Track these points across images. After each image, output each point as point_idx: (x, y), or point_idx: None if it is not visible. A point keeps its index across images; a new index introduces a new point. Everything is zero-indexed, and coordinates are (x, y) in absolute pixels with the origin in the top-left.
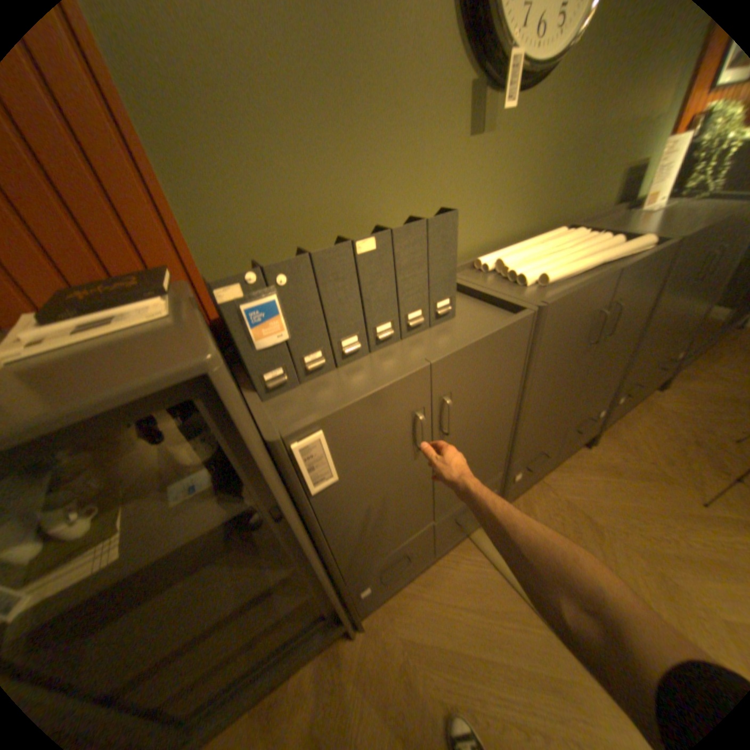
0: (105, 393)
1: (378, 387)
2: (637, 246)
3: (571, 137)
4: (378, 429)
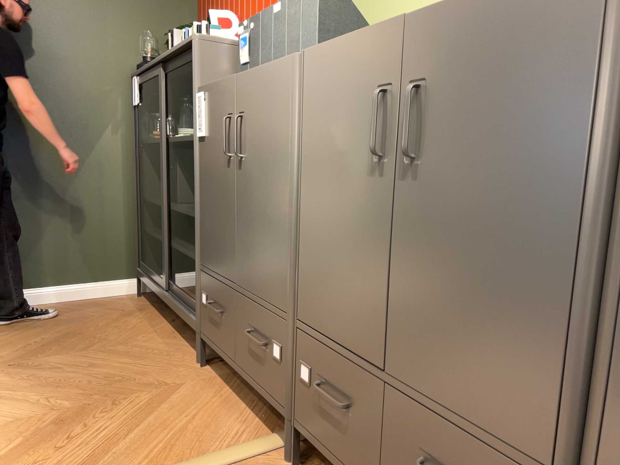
0: (184, 43)
1: (221, 81)
2: None
3: None
4: (217, 114)
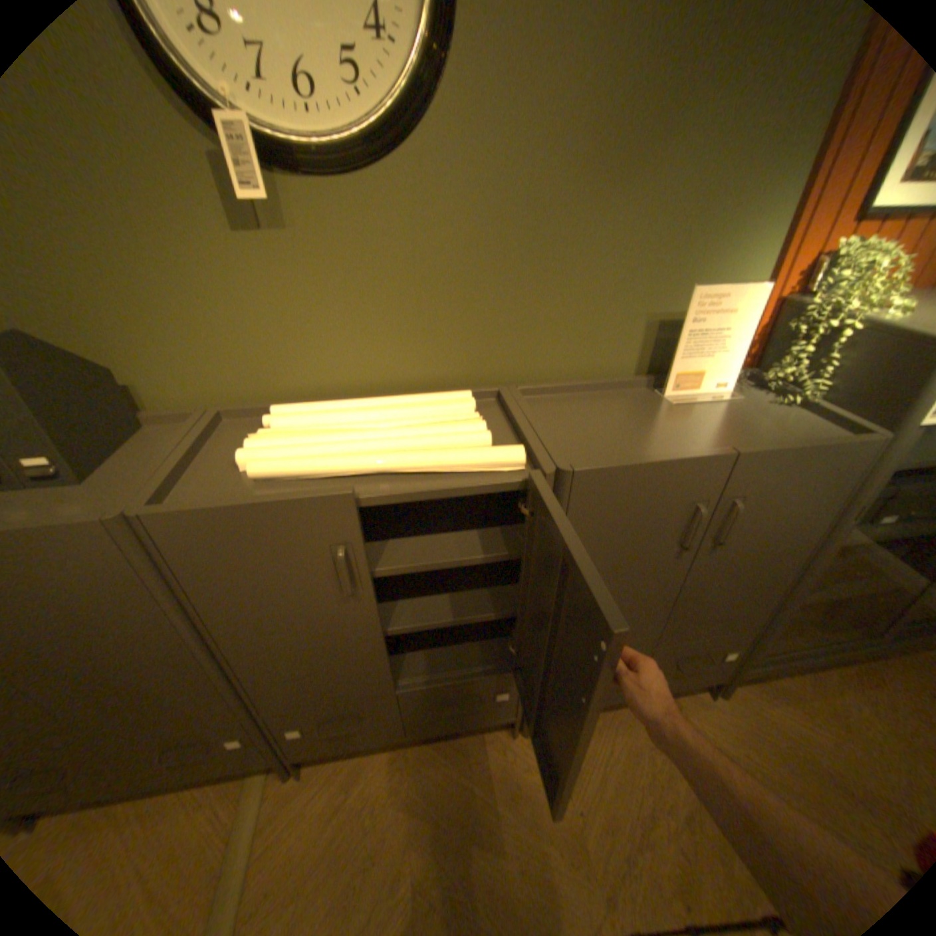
0: None
1: None
2: (470, 459)
3: (481, 255)
4: None
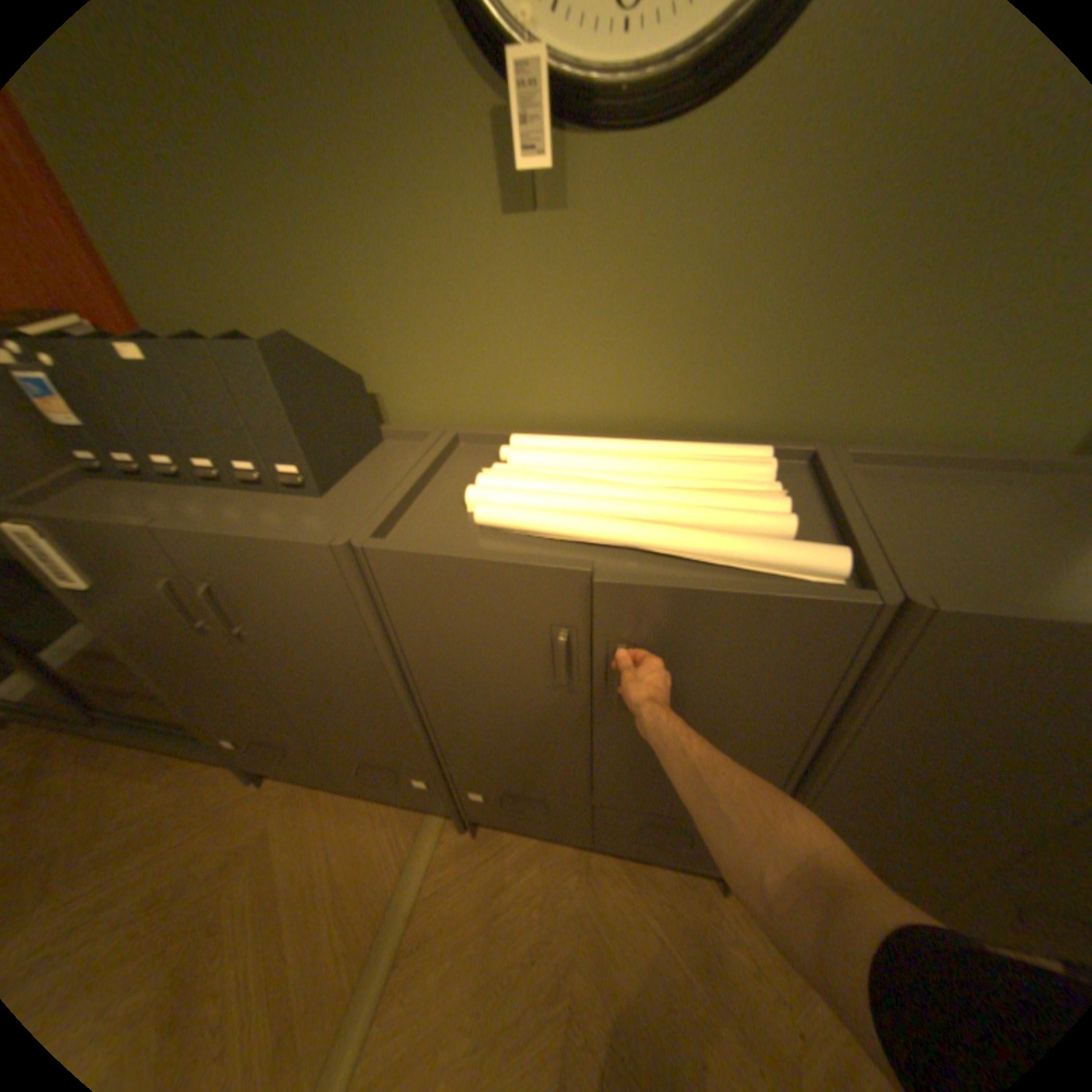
0: None
1: (91, 518)
2: (761, 555)
3: (842, 243)
4: (118, 566)
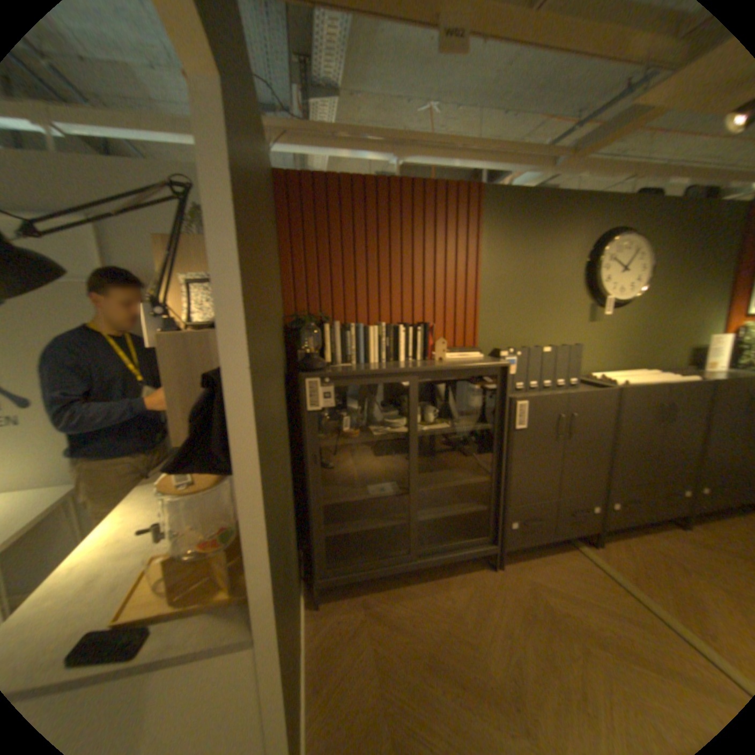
0: (489, 364)
1: (549, 395)
2: (687, 380)
3: (647, 329)
4: (545, 414)
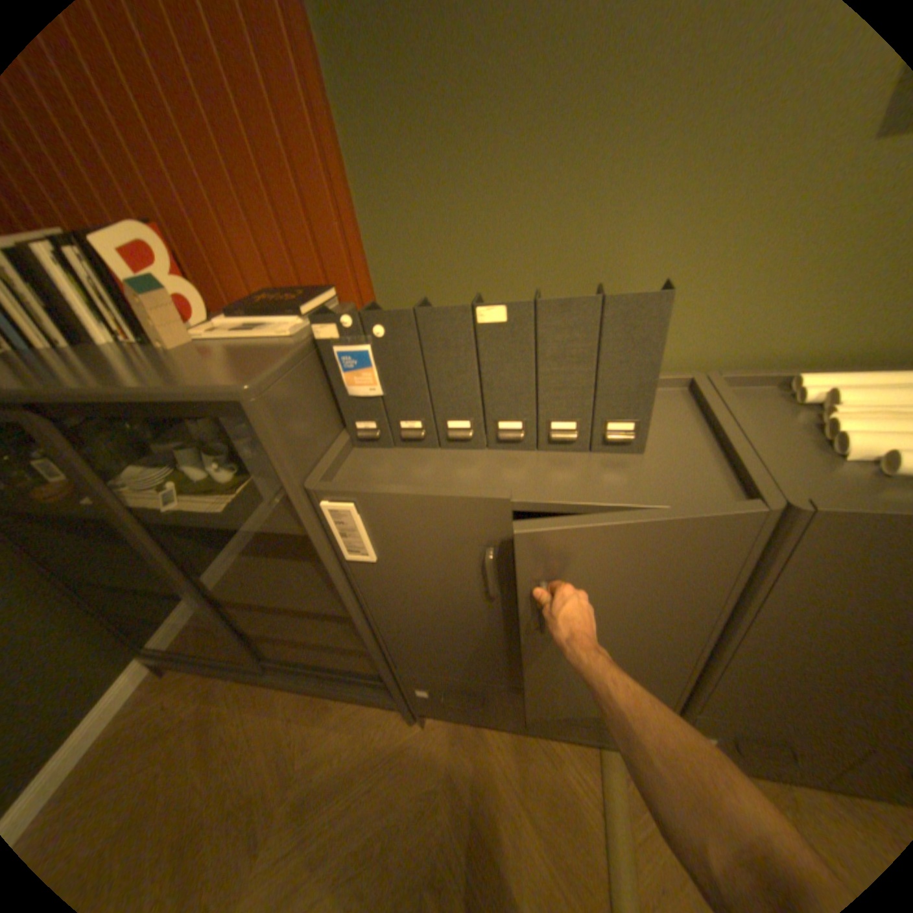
0: (172, 391)
1: (428, 492)
2: None
3: None
4: (428, 538)
